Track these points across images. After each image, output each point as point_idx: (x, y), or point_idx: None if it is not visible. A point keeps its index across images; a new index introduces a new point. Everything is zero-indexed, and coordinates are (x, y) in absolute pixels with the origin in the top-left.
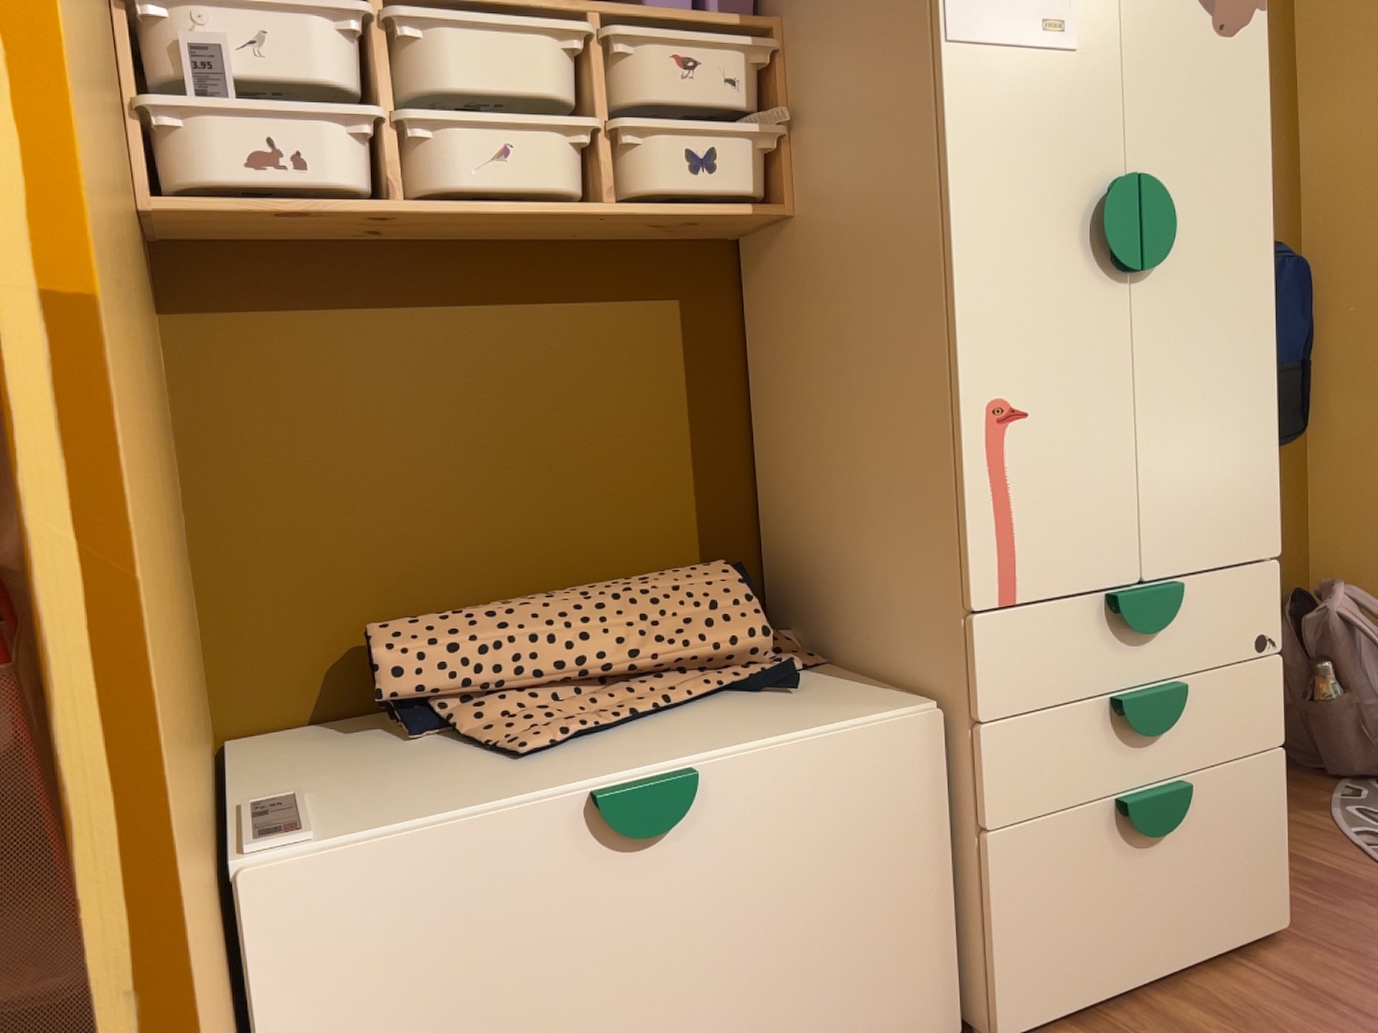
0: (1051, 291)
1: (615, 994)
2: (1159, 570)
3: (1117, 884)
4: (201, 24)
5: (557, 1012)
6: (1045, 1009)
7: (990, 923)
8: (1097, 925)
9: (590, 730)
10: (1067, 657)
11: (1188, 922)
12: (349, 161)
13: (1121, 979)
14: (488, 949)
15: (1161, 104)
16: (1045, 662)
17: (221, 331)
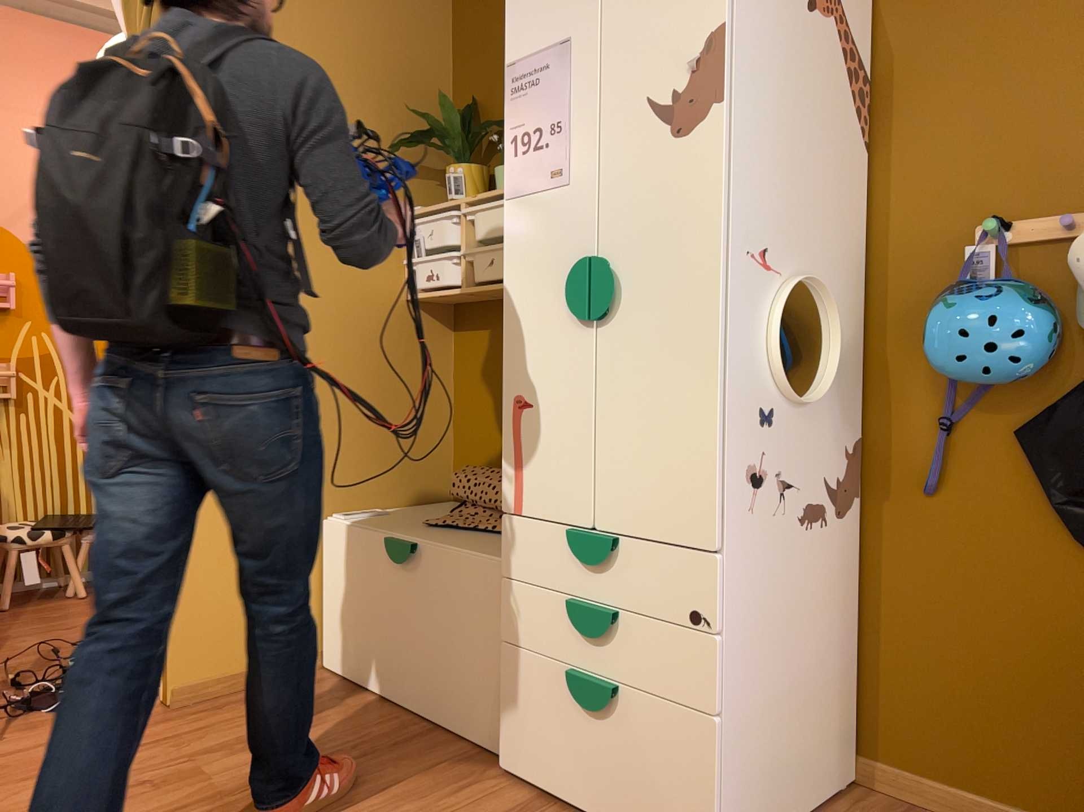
0: (547, 332)
1: (389, 623)
2: (606, 526)
3: (568, 727)
4: (419, 229)
5: (376, 618)
6: (522, 770)
7: (503, 696)
8: (555, 744)
9: (453, 526)
10: (546, 559)
11: (619, 798)
12: (456, 271)
13: (568, 794)
14: (362, 580)
15: (624, 202)
16: (534, 557)
17: (463, 337)
